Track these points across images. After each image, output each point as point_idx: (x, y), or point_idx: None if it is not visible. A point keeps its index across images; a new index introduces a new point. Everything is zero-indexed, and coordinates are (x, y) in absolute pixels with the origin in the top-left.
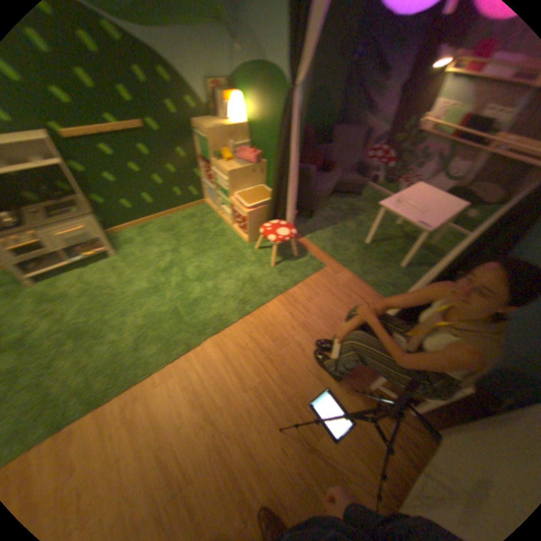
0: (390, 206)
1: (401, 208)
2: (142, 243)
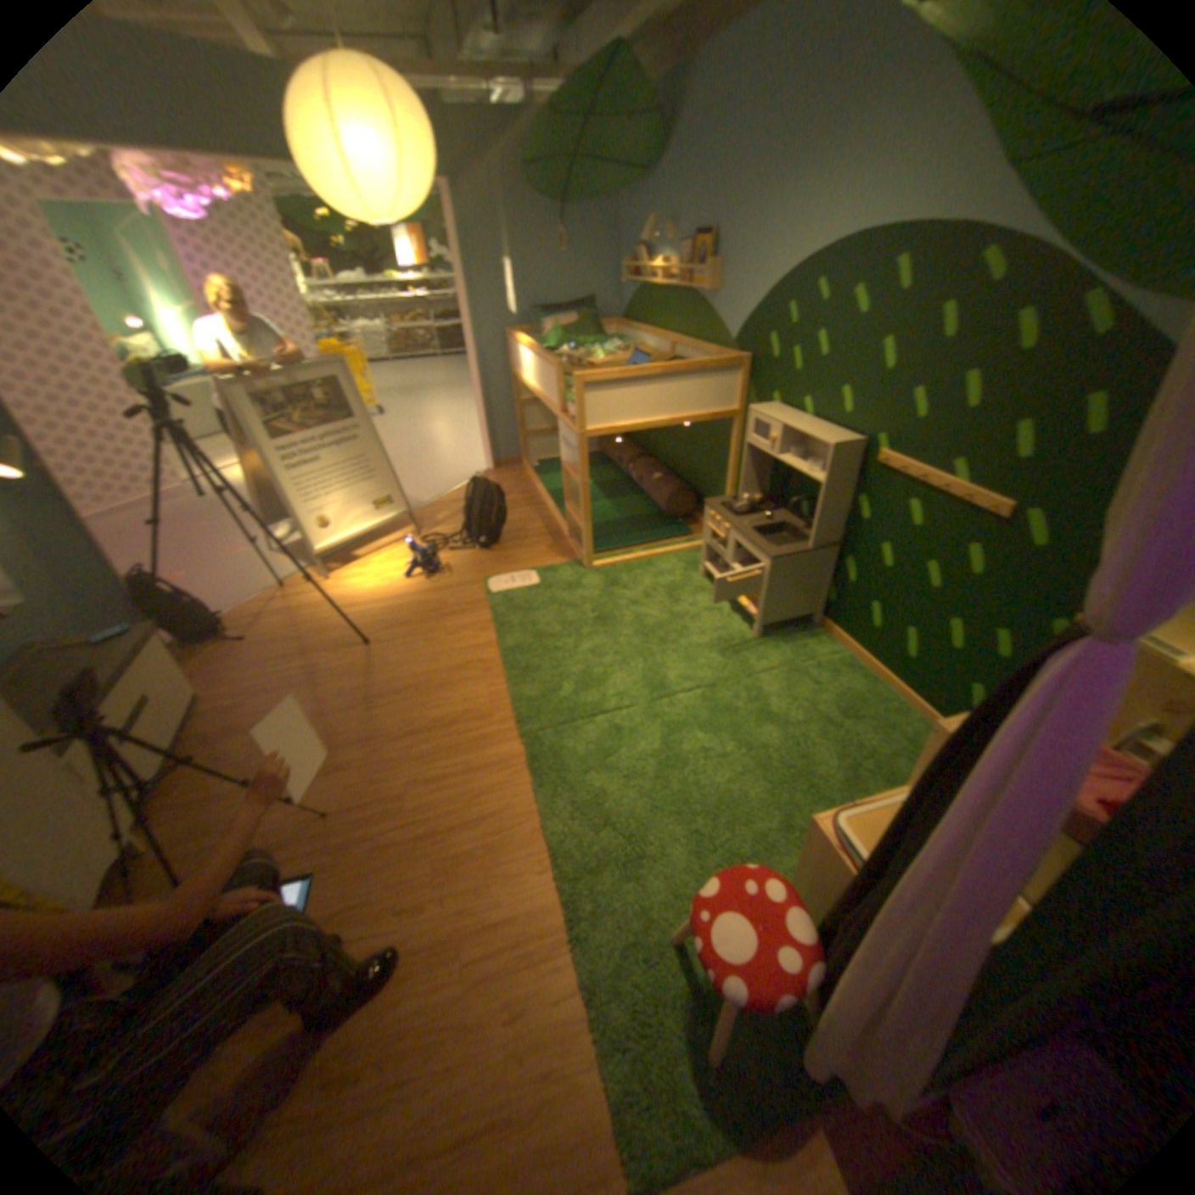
0: None
1: None
2: (796, 670)
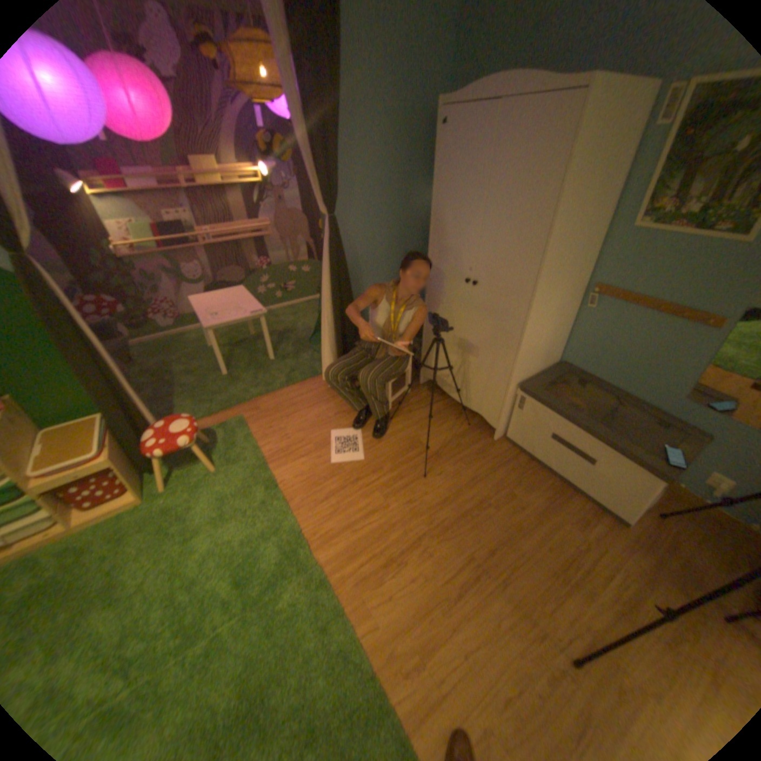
0: (215, 322)
1: (222, 317)
2: None
